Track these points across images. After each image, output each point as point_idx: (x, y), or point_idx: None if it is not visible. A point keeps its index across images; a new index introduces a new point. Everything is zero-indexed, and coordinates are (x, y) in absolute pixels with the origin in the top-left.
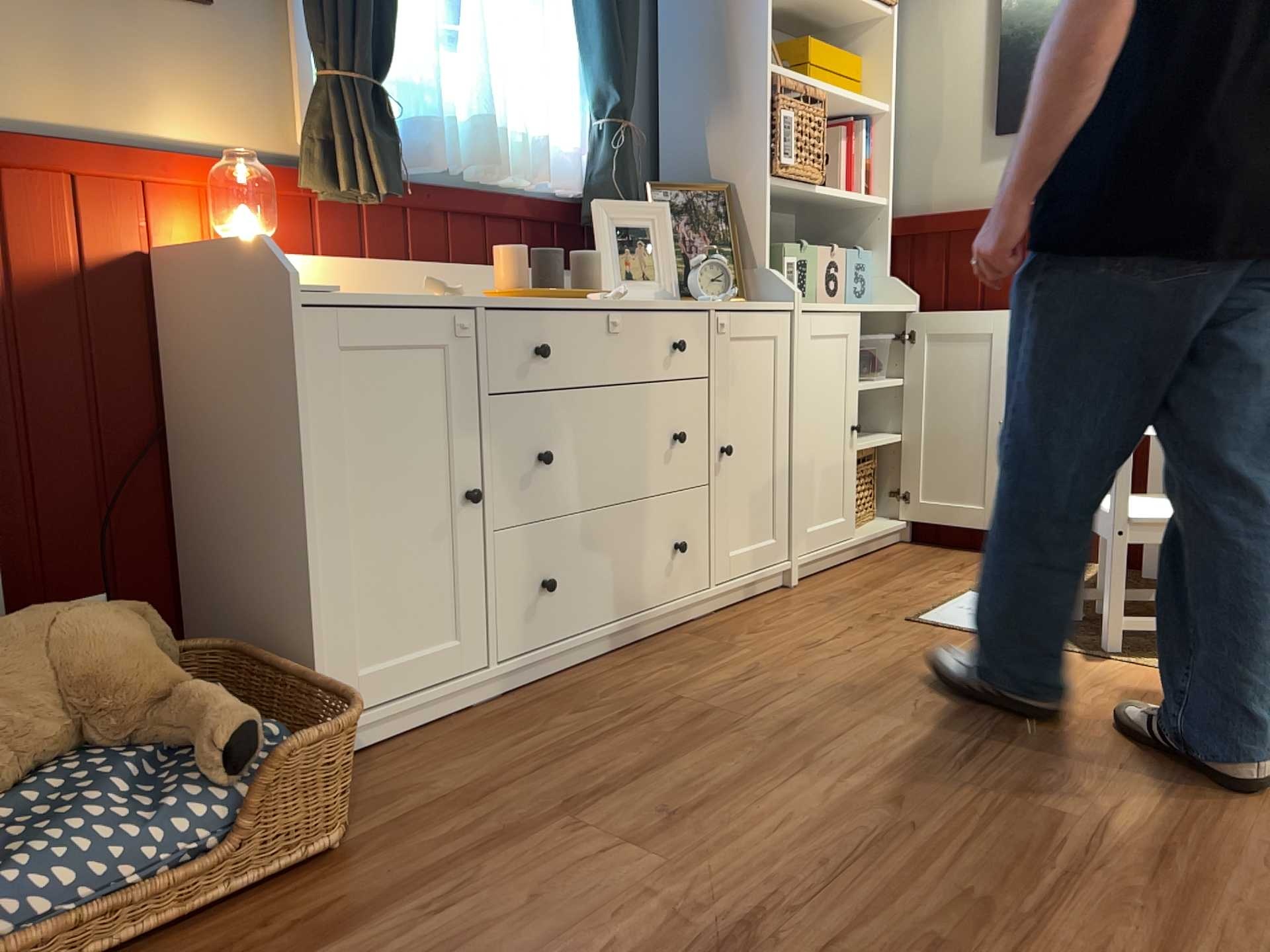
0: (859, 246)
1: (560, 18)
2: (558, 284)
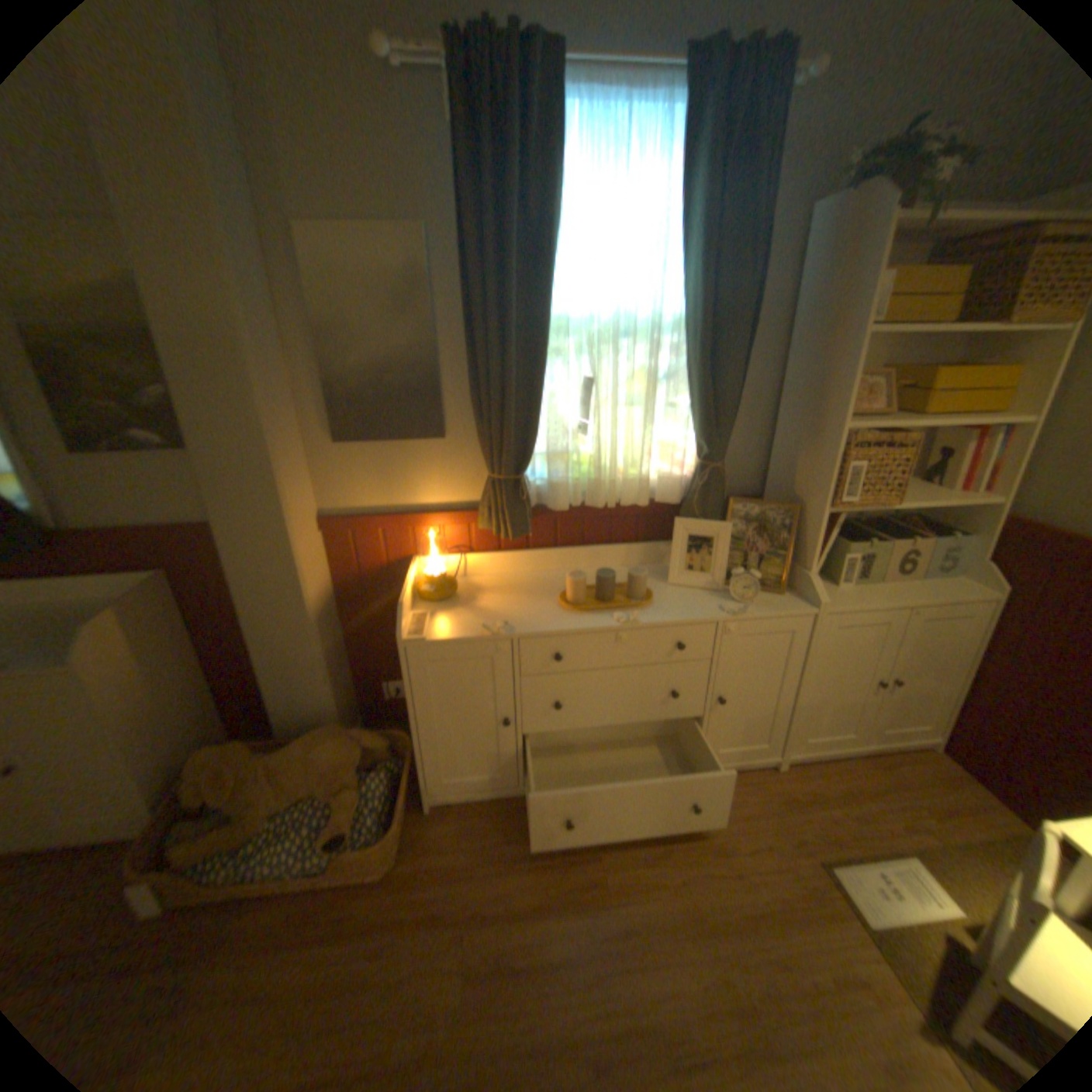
0: (969, 525)
1: (679, 389)
2: (608, 594)
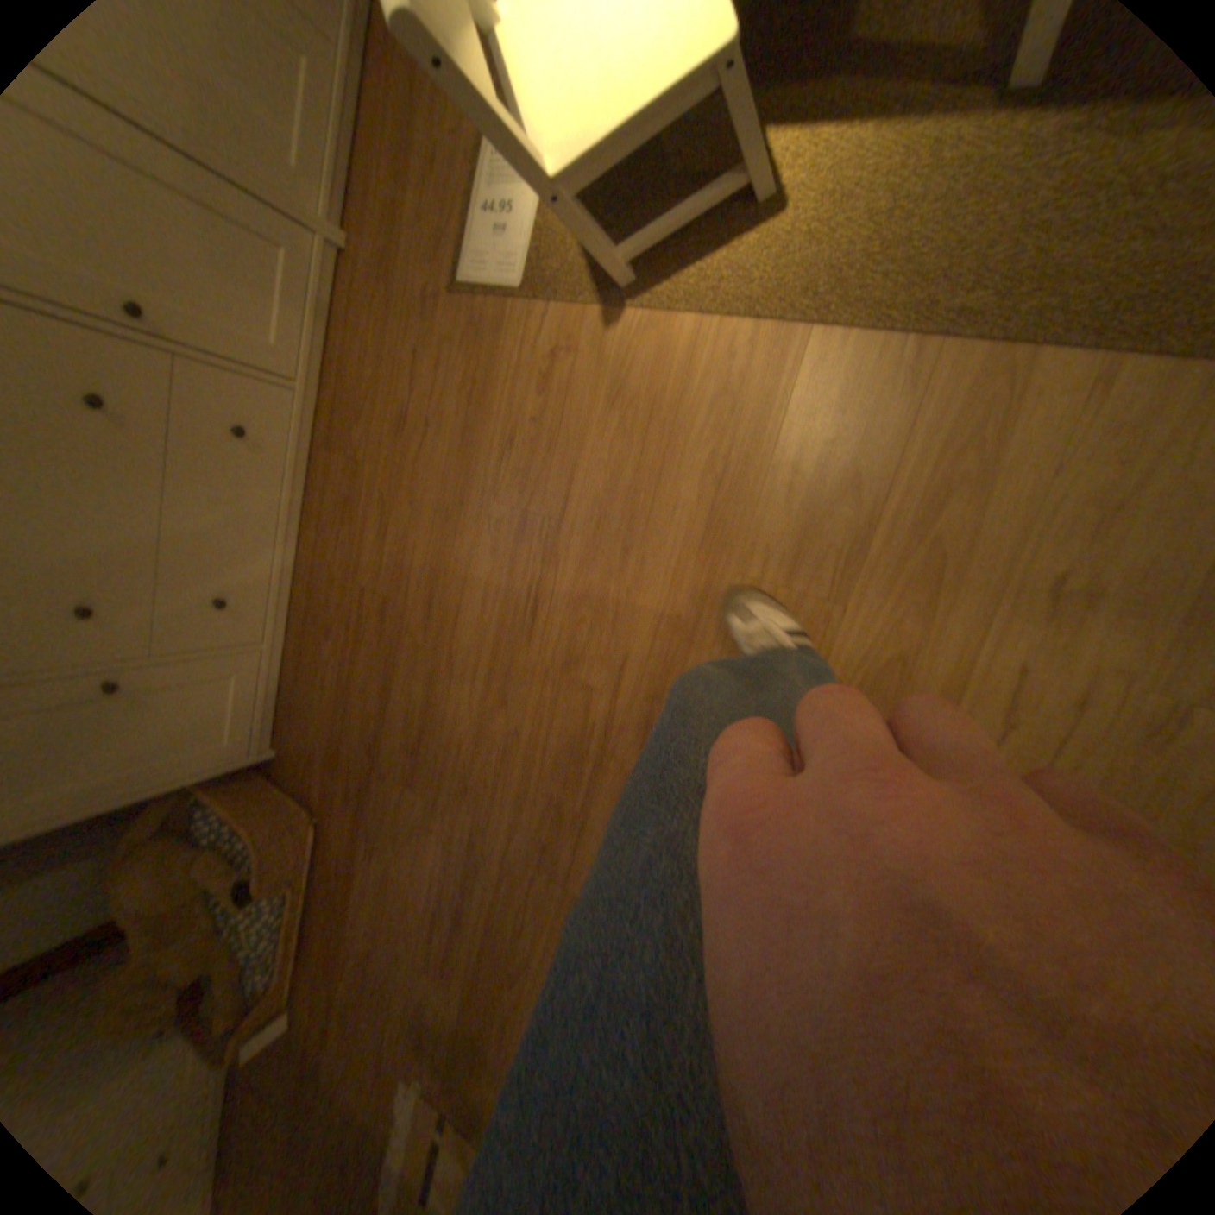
0: None
1: None
2: None
